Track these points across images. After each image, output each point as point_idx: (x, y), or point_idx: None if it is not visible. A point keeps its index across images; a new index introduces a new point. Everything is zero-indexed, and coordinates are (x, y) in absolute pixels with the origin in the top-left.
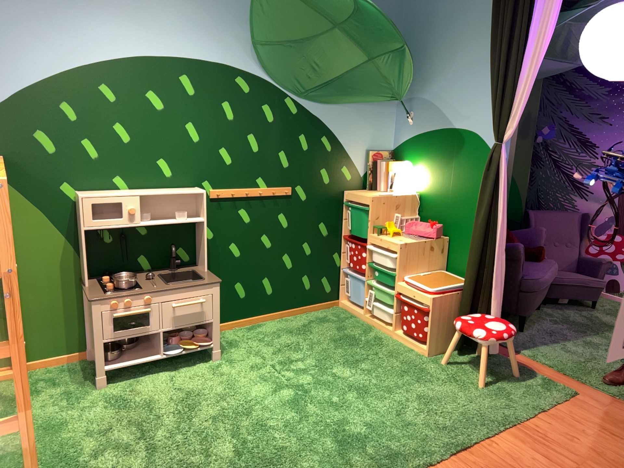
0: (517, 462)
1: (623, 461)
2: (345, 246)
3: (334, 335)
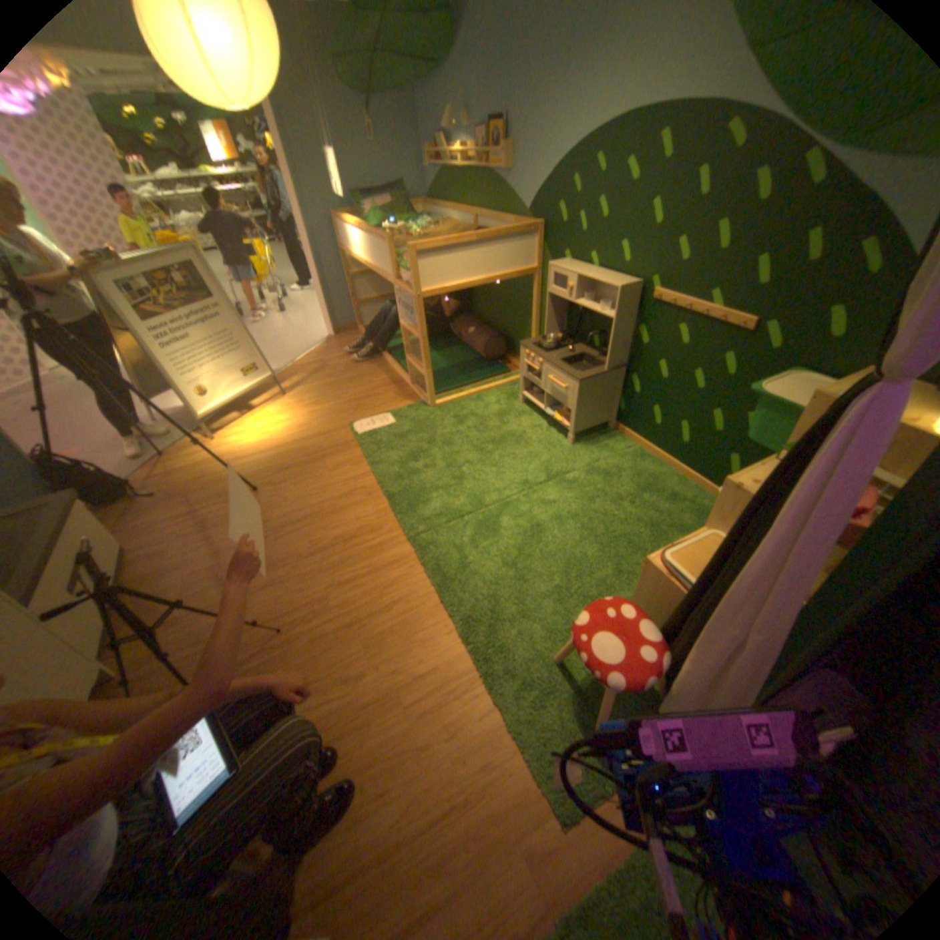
0: (405, 646)
1: (383, 784)
2: None
3: (652, 524)
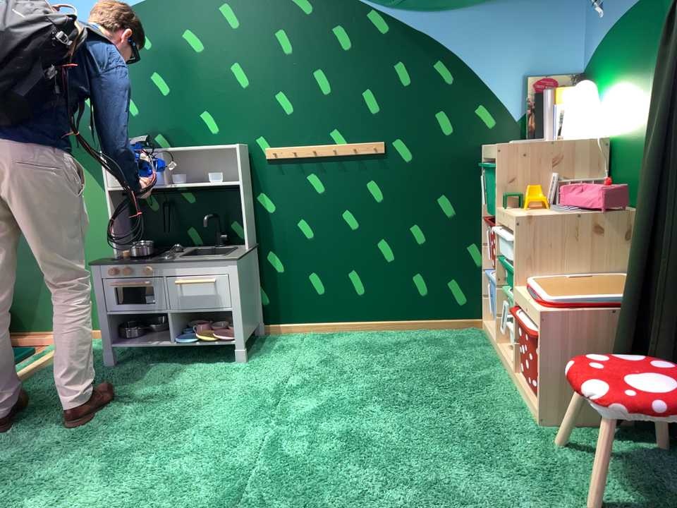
0: None
1: None
2: (483, 232)
3: (422, 366)
